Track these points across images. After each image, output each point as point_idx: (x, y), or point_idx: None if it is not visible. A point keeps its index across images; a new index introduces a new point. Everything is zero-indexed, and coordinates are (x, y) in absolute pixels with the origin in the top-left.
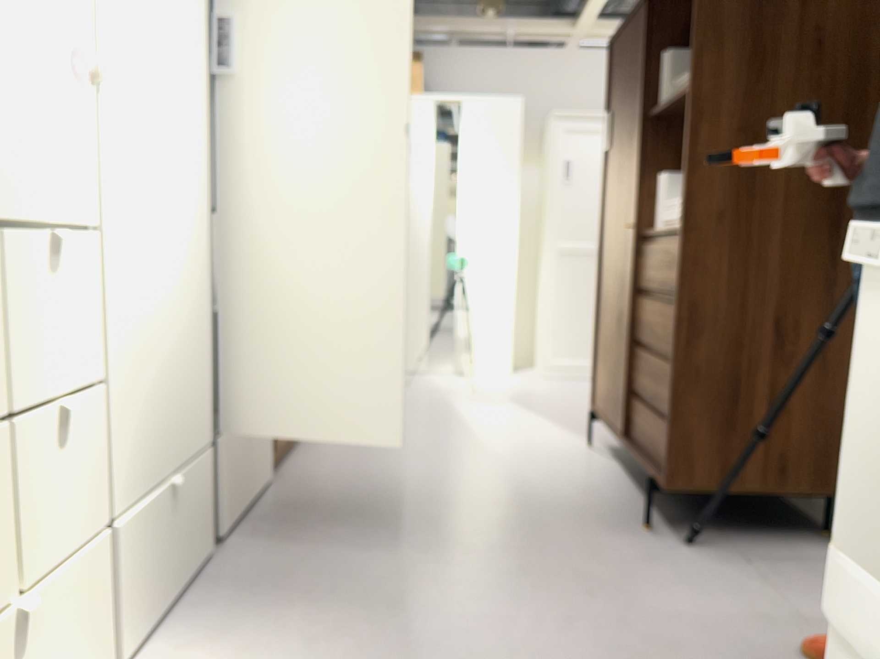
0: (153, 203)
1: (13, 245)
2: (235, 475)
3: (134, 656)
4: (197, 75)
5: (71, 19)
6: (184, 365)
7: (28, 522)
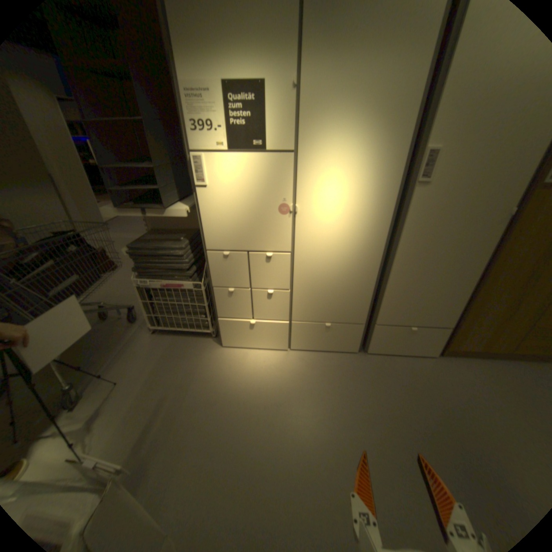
0: (333, 245)
1: (258, 256)
2: (390, 341)
3: (301, 351)
4: (390, 188)
5: (286, 196)
6: (349, 296)
7: (261, 308)
